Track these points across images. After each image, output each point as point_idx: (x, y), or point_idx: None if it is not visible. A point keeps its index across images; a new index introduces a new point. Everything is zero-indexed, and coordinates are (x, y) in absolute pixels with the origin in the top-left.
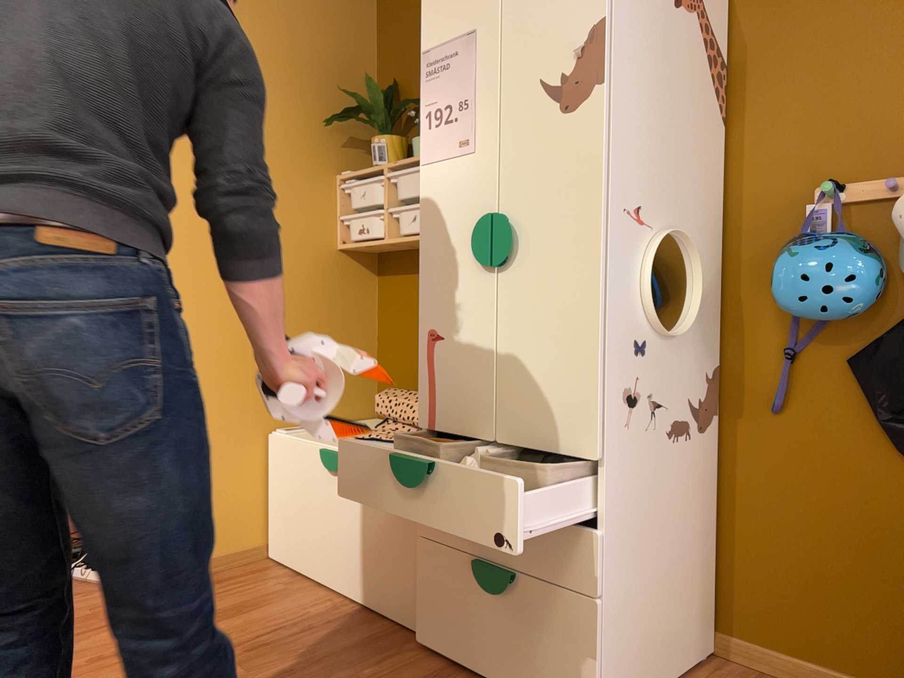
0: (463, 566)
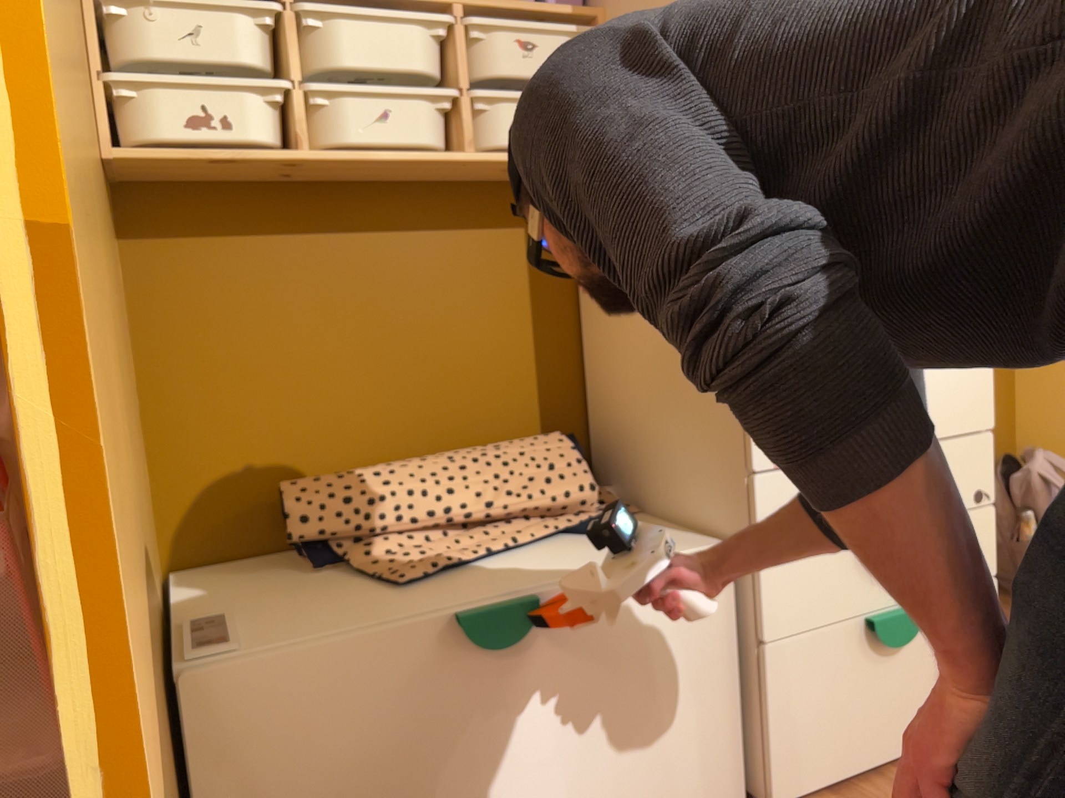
0: (848, 638)
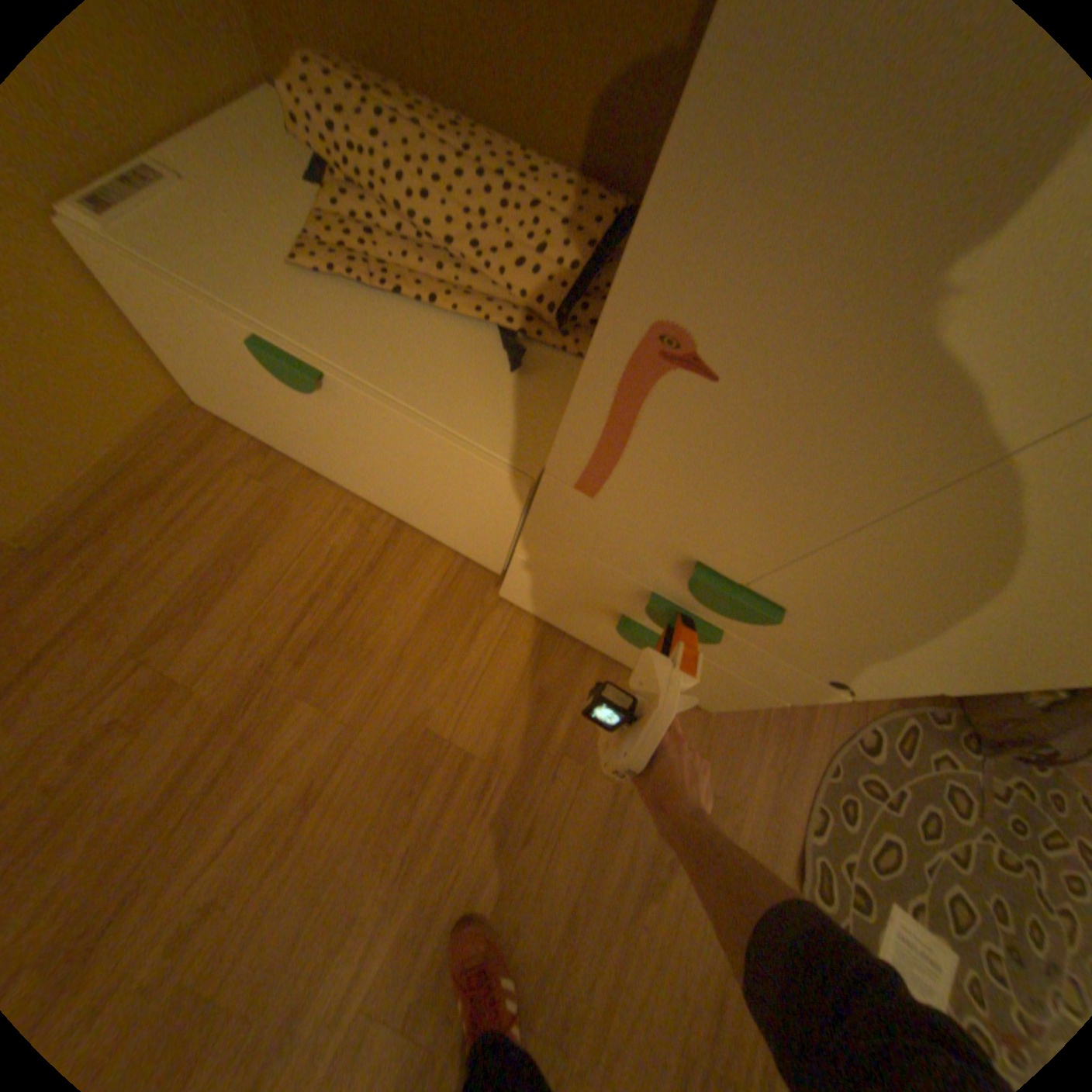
0: (596, 605)
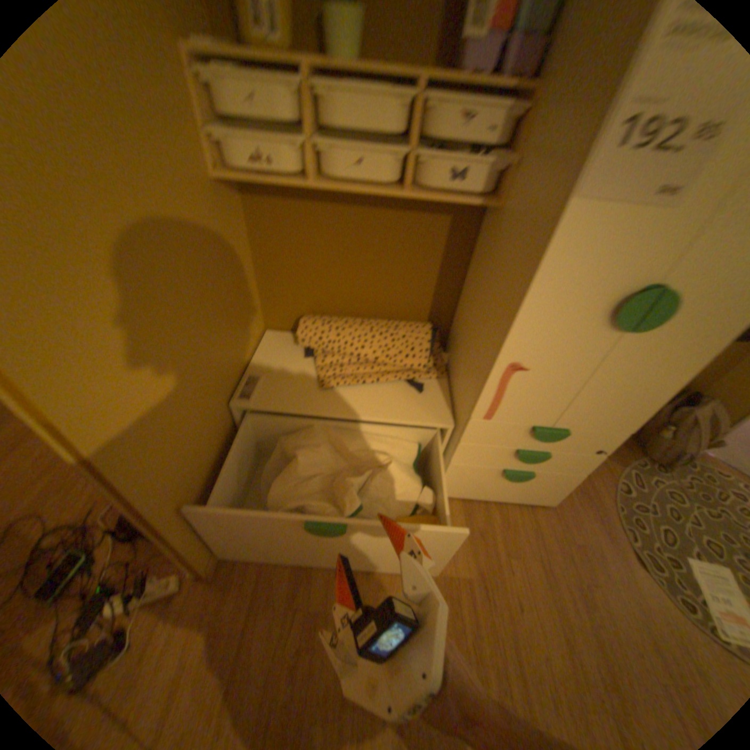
0: (491, 471)
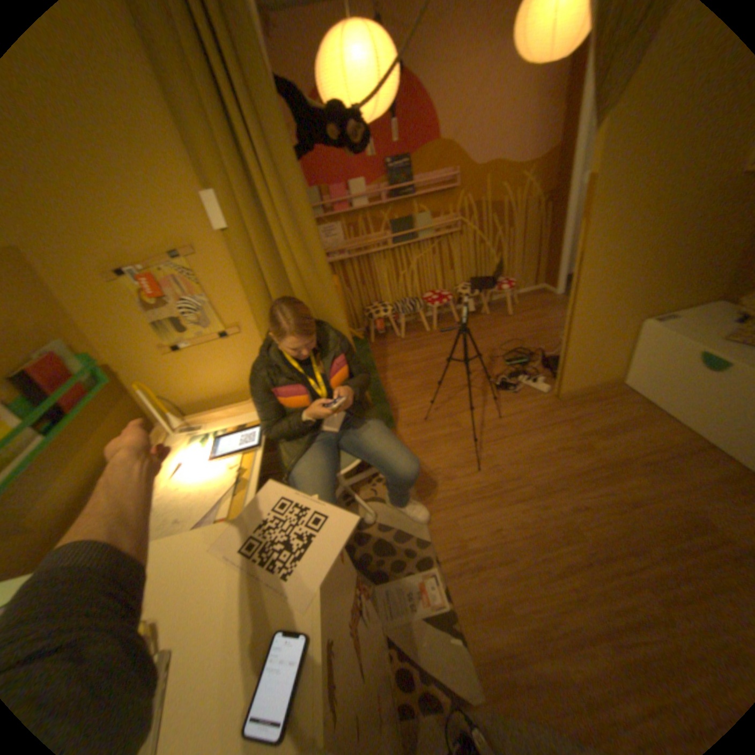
0: None
